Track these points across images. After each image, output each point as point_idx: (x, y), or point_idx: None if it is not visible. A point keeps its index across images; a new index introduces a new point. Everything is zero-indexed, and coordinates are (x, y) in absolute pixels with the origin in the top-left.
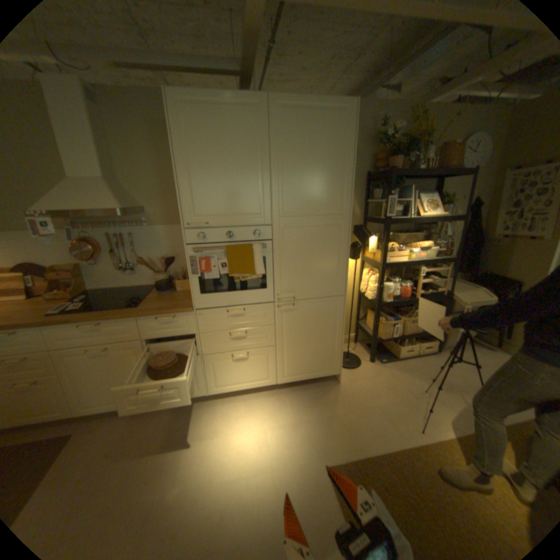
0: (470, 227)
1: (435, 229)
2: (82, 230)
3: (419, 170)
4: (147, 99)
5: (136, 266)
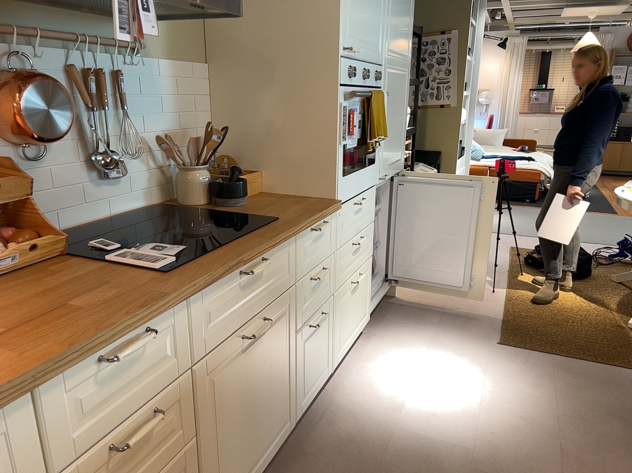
0: None
1: None
2: (14, 46)
3: None
4: None
5: (124, 159)
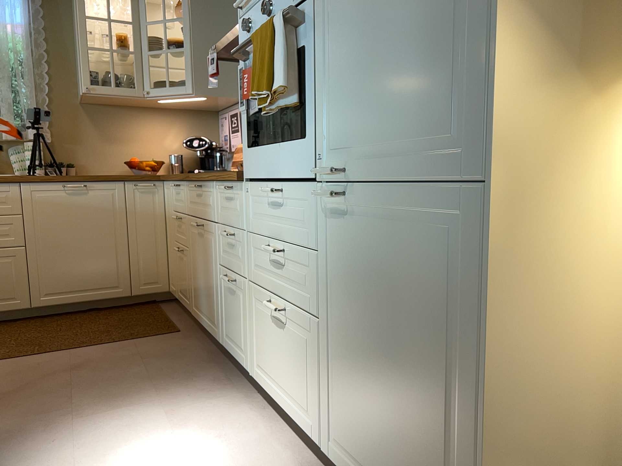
0: None
1: None
2: None
3: None
4: None
5: None
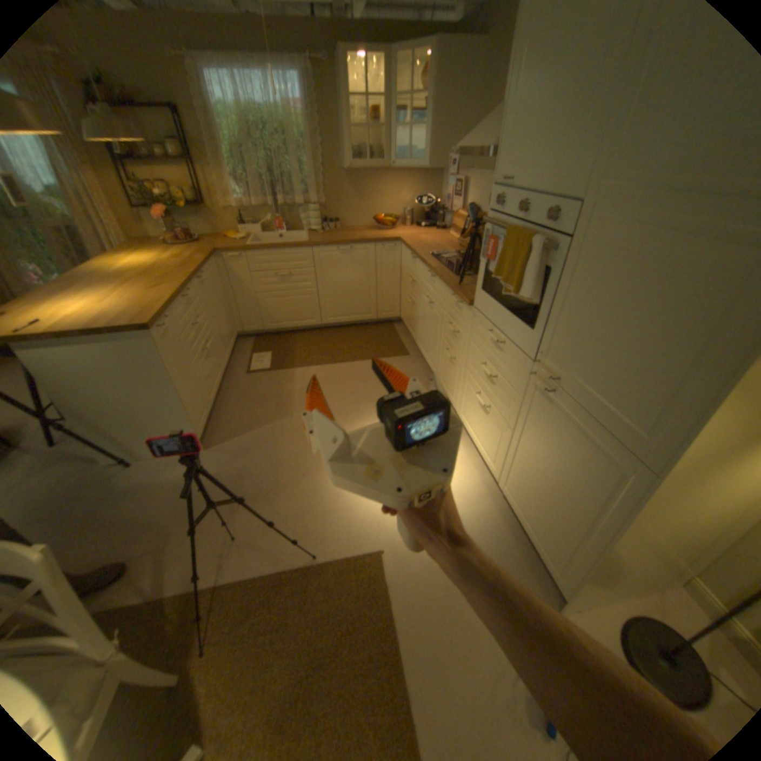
0: None
1: None
2: None
3: None
4: None
5: None
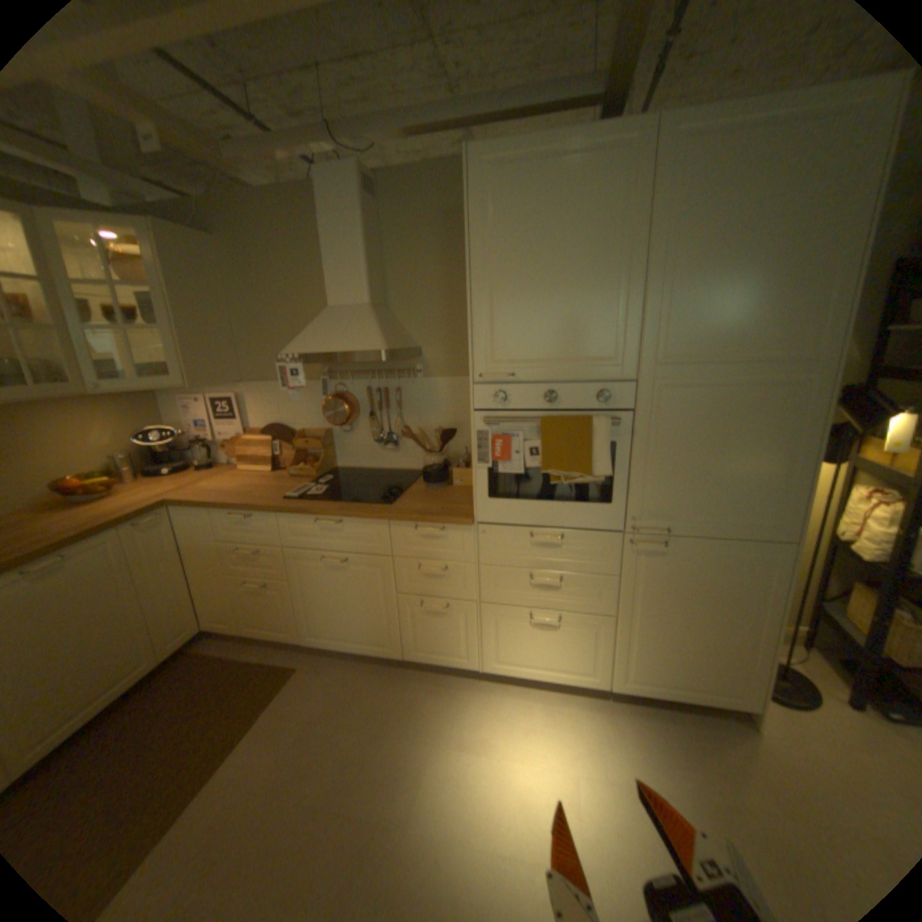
0: None
1: None
2: (340, 381)
3: None
4: (443, 176)
5: (402, 439)
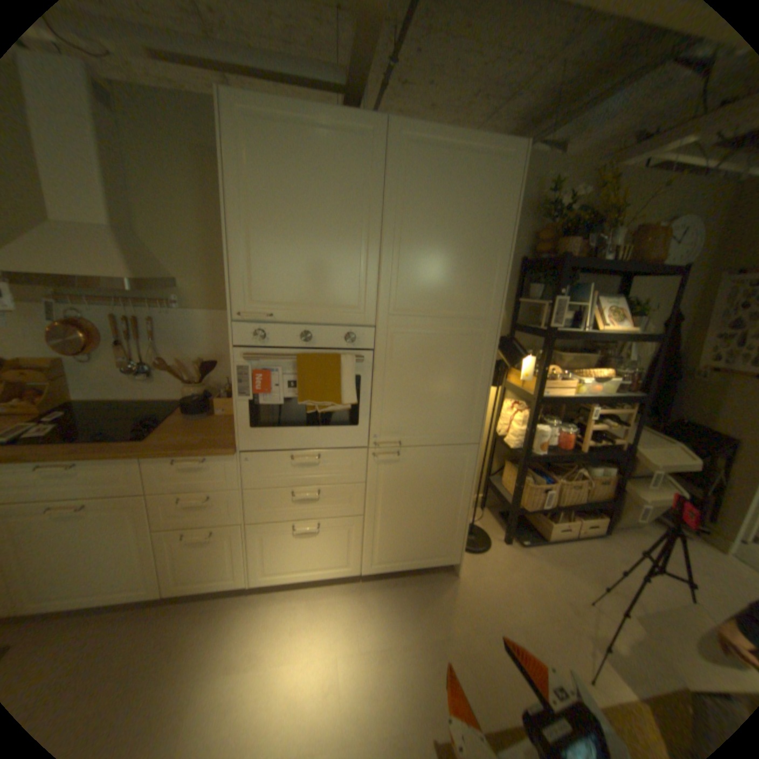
0: (663, 351)
1: (614, 350)
2: (73, 306)
3: (602, 262)
4: (197, 114)
5: (156, 369)
